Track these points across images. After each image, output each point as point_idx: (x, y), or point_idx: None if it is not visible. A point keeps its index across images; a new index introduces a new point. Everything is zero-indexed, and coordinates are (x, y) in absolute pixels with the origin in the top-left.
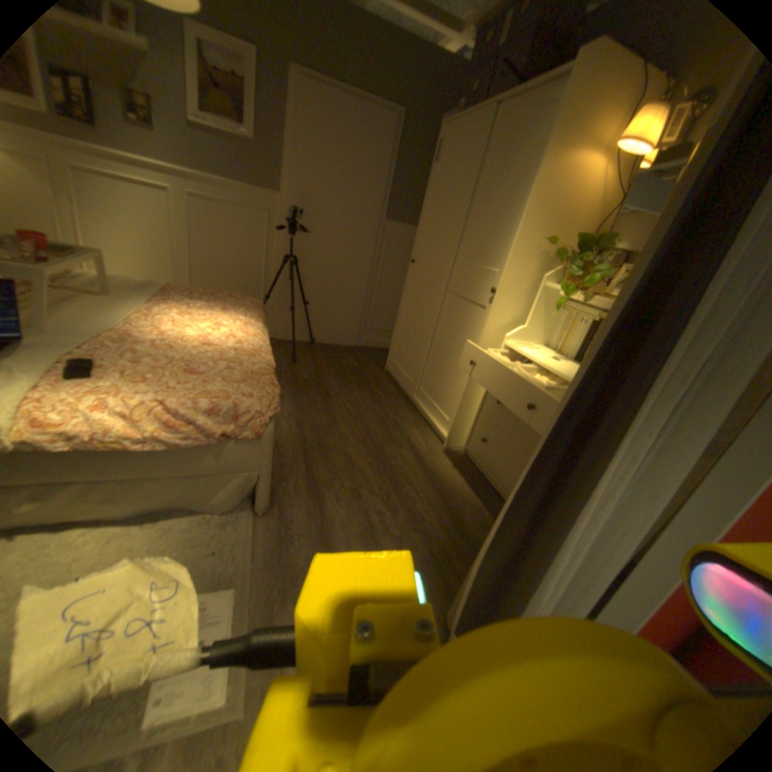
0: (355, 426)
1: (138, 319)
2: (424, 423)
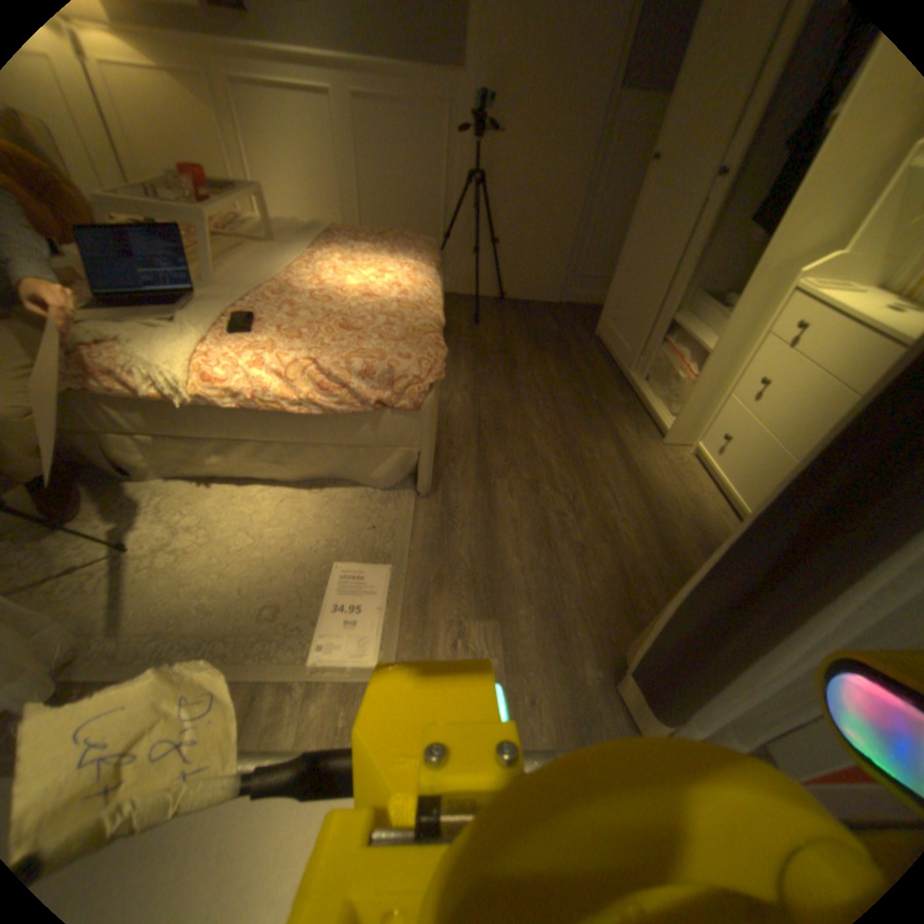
0: (543, 408)
1: (299, 268)
2: (641, 410)
